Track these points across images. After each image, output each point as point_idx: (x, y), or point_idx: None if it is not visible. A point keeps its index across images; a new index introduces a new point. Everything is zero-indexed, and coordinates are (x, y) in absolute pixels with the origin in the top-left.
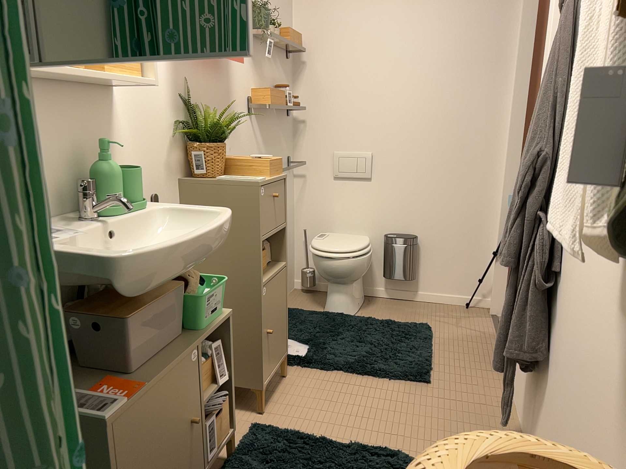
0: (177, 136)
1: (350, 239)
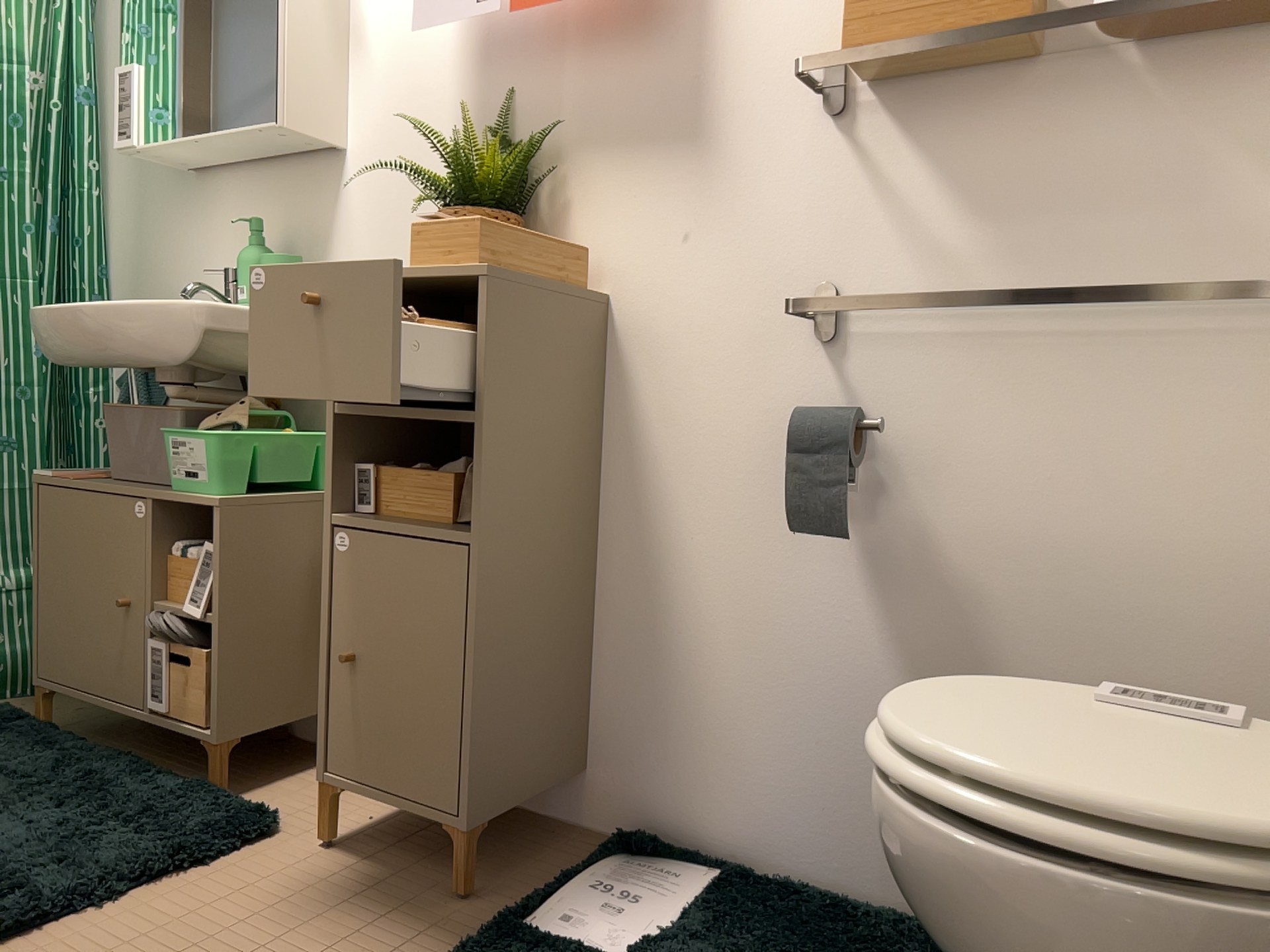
0: (418, 203)
1: (1203, 767)
